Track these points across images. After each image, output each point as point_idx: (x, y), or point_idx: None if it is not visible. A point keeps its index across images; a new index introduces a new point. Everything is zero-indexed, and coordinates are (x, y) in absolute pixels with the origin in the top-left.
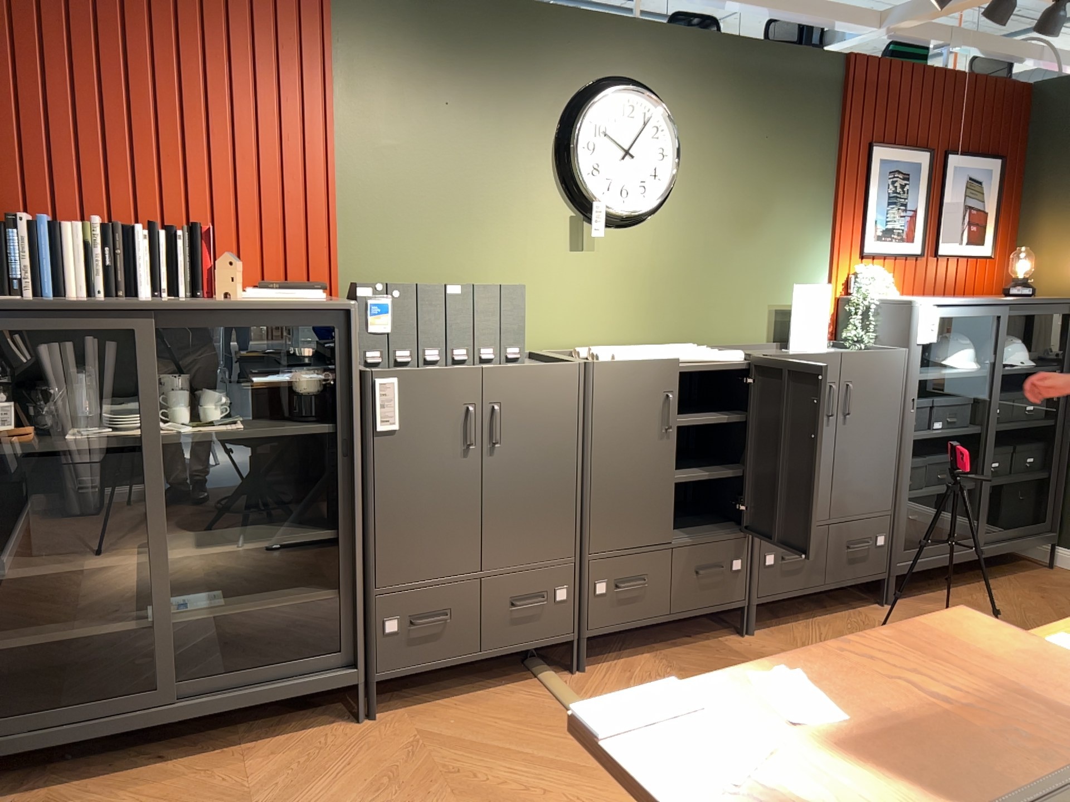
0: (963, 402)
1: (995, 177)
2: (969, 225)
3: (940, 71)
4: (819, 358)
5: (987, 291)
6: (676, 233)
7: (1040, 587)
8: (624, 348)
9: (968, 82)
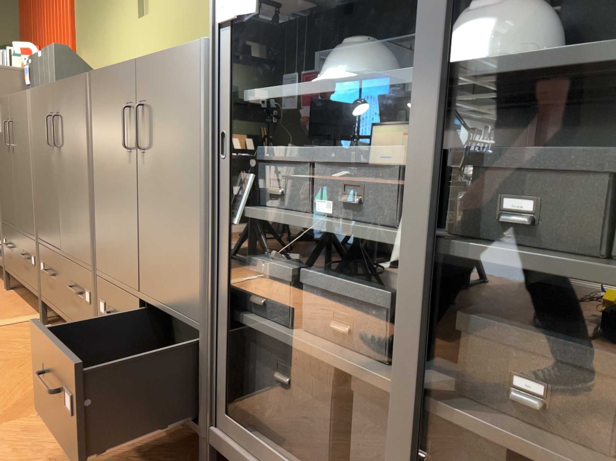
0: (382, 155)
1: None
2: None
3: None
4: (118, 70)
5: None
6: None
7: None
8: None
9: None
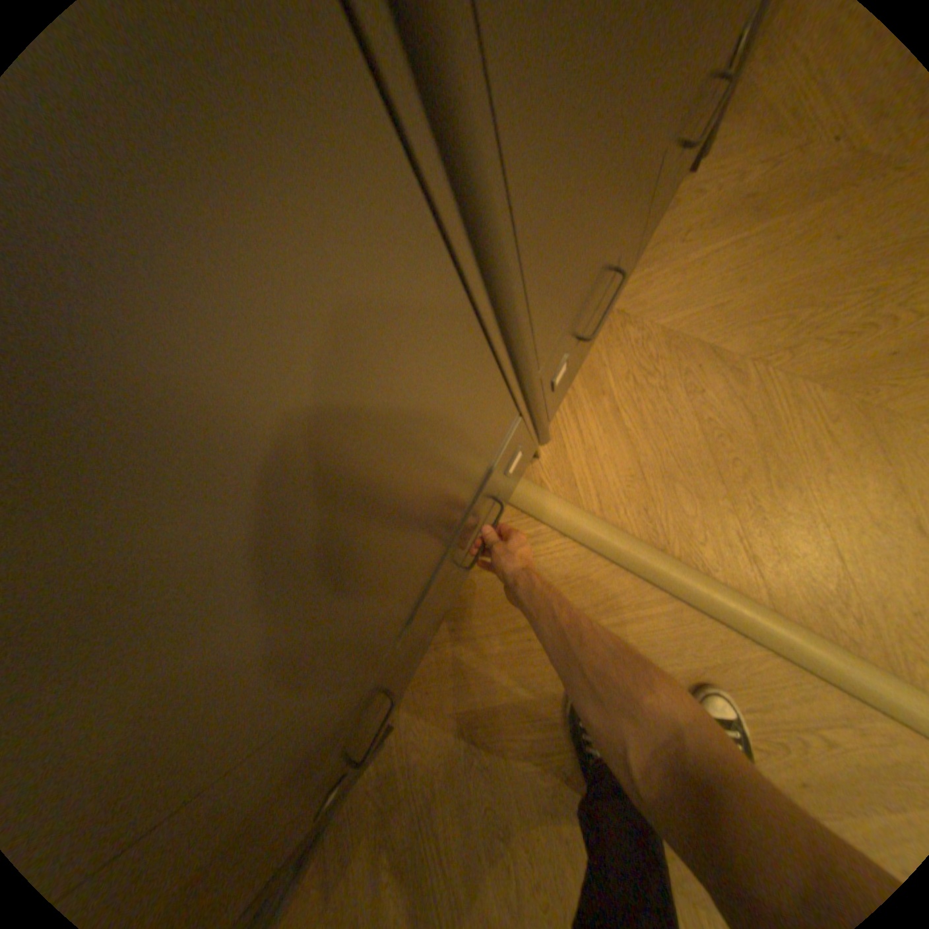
0: None
1: None
2: None
3: None
4: None
5: None
6: None
7: None
8: None
9: None
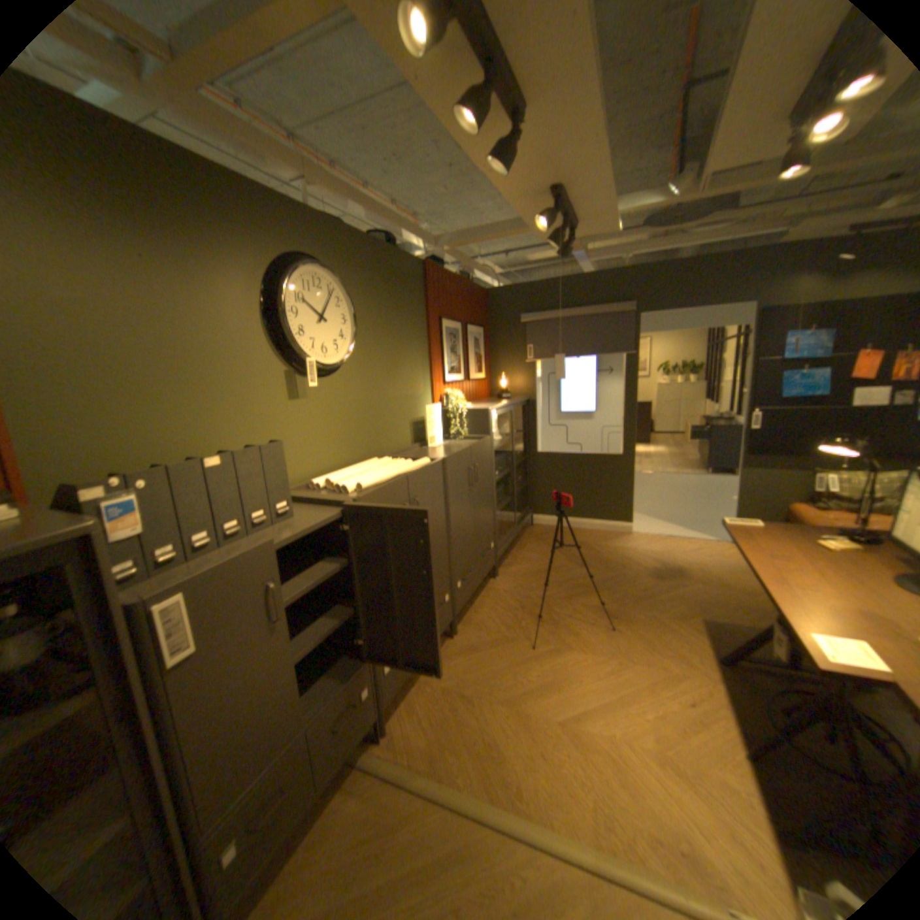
0: (502, 457)
1: (482, 337)
2: (477, 362)
3: (459, 276)
4: (463, 452)
5: (485, 397)
6: (357, 379)
7: (537, 538)
8: (350, 472)
9: (468, 284)
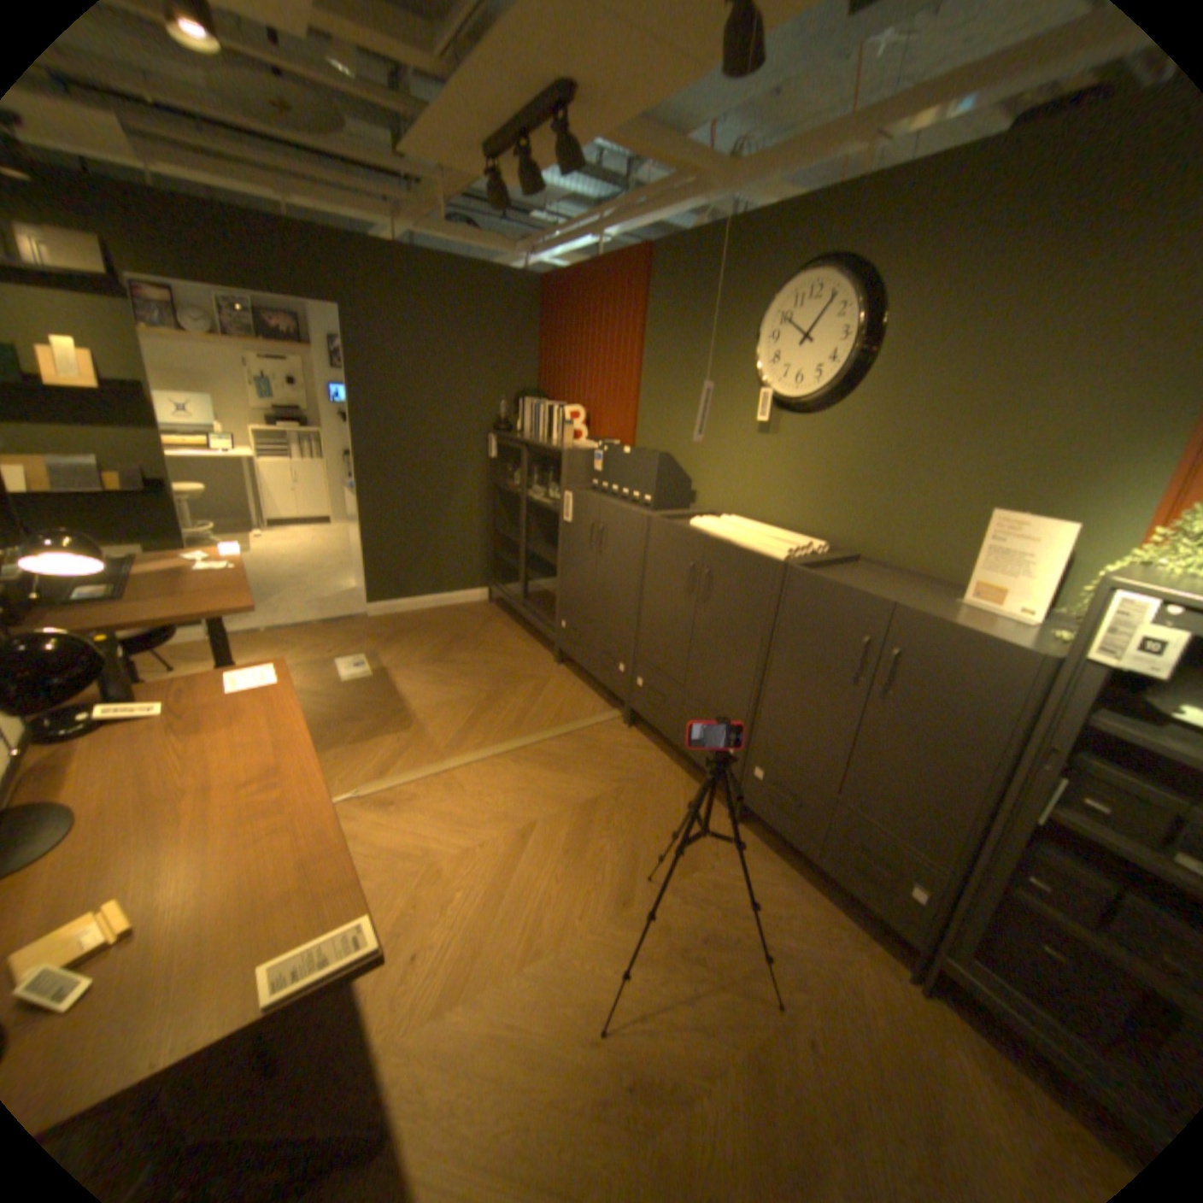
0: None
1: None
2: None
3: None
4: (857, 595)
5: None
6: (864, 423)
7: None
8: (743, 524)
9: None
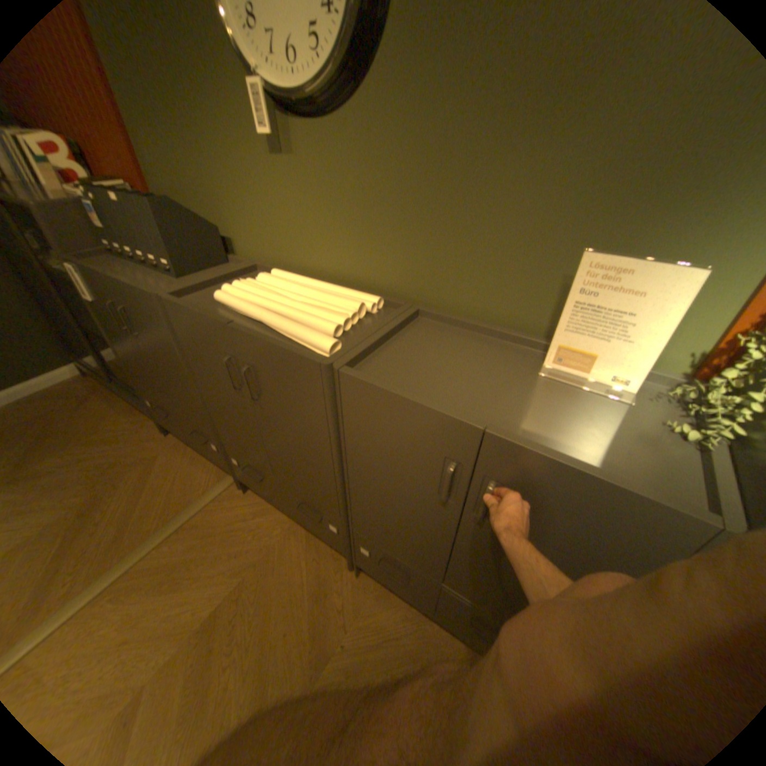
0: None
1: None
2: None
3: None
4: (430, 414)
5: None
6: (394, 121)
7: None
8: (283, 283)
9: None
